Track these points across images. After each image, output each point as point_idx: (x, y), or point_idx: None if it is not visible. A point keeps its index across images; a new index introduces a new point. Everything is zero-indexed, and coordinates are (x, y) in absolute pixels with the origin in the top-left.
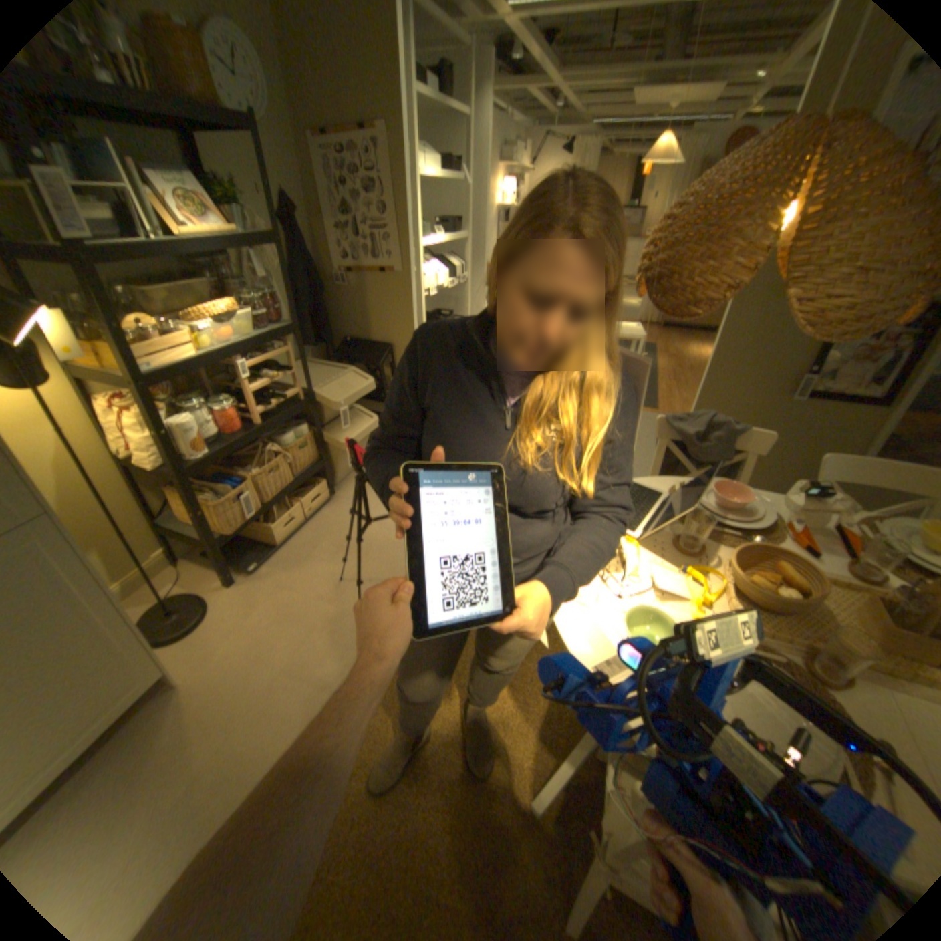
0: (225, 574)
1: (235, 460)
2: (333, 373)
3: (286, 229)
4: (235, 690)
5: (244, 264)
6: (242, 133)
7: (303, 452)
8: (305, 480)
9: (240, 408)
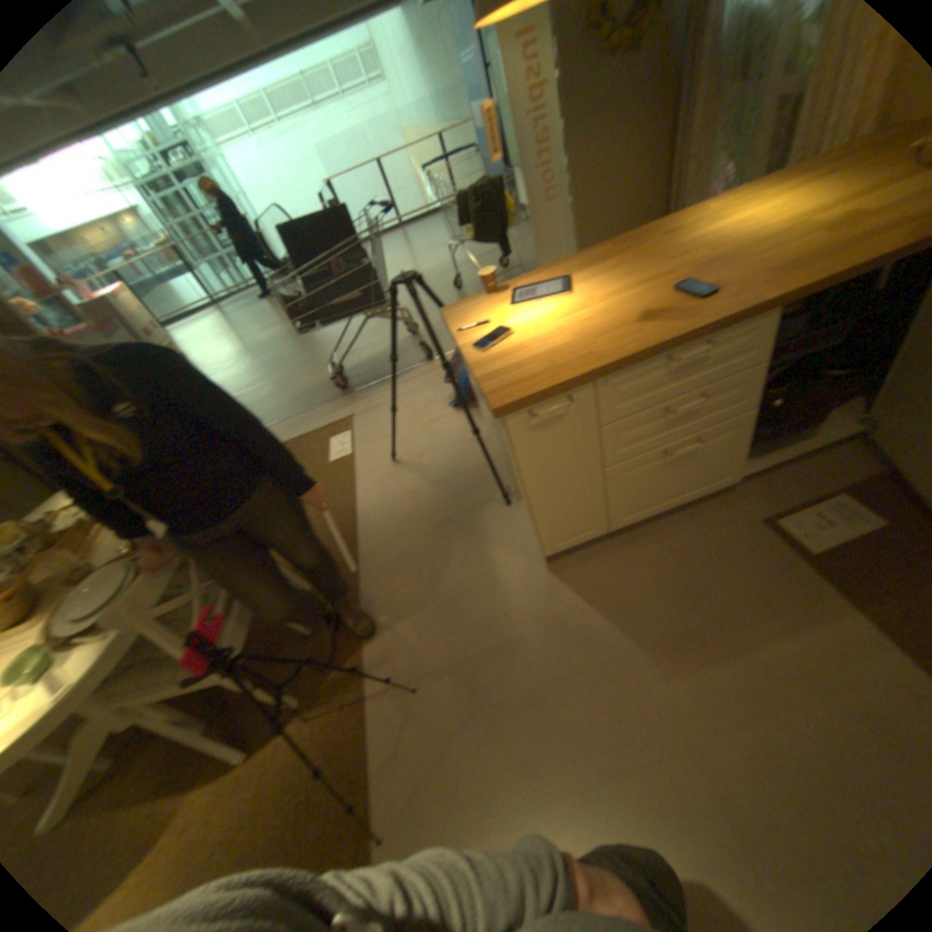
0: None
1: None
2: None
3: None
4: None
5: None
6: None
7: None
8: None
9: None
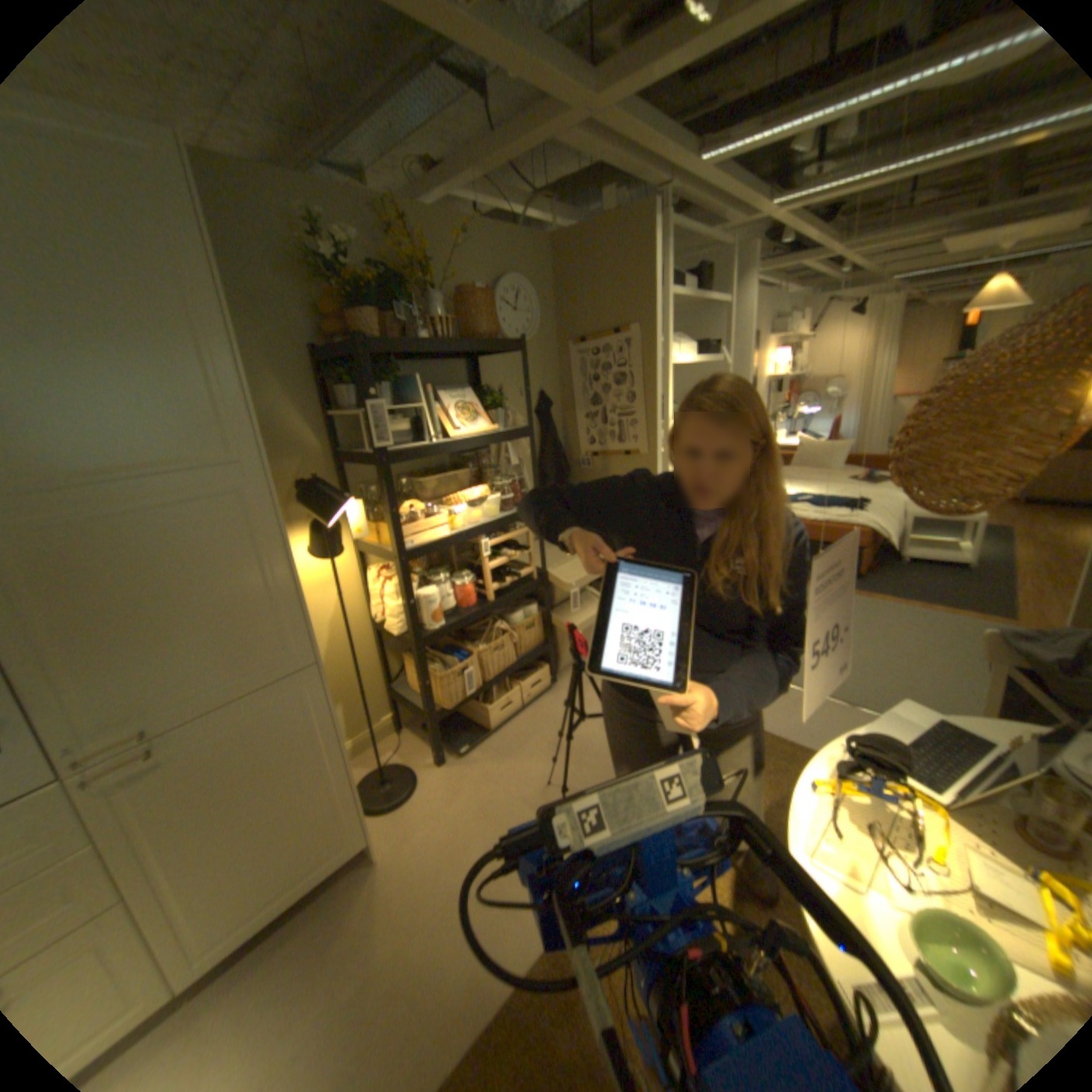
0: (439, 751)
1: (467, 634)
2: (569, 553)
3: (542, 422)
4: (426, 886)
5: (502, 454)
6: (516, 351)
7: (530, 632)
8: (529, 662)
9: (479, 584)
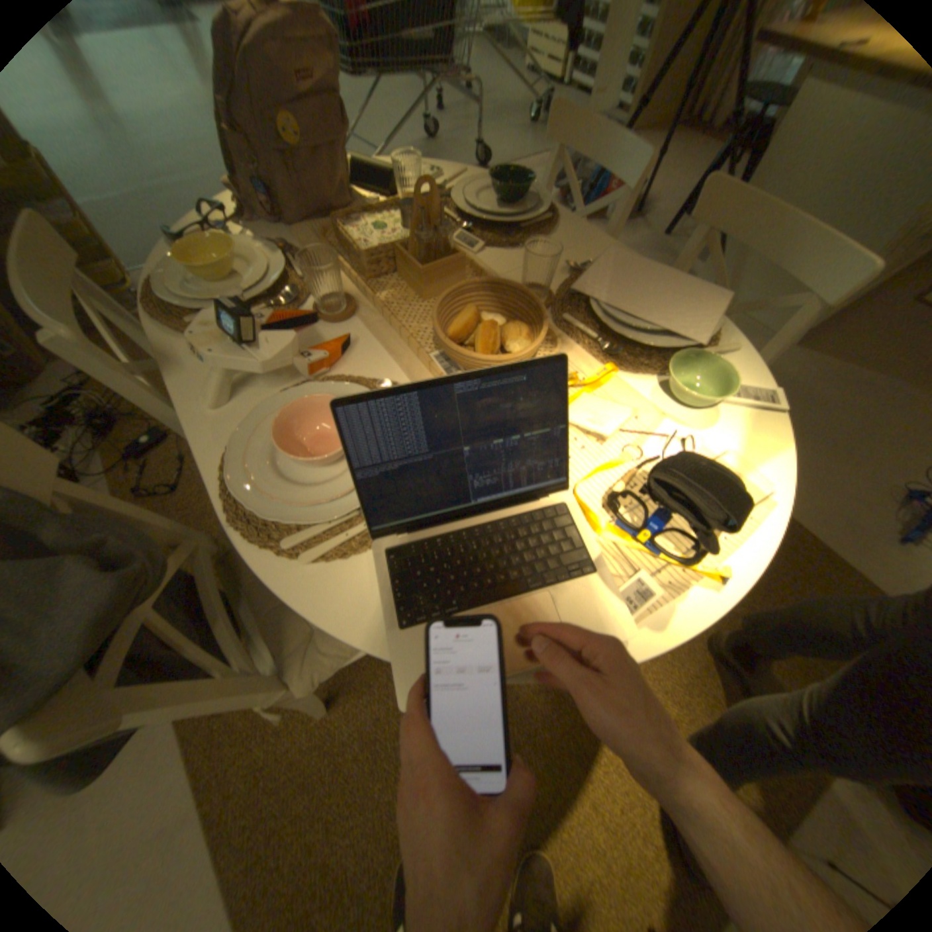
0: None
1: None
2: None
3: None
4: None
5: None
6: None
7: None
8: None
9: None
